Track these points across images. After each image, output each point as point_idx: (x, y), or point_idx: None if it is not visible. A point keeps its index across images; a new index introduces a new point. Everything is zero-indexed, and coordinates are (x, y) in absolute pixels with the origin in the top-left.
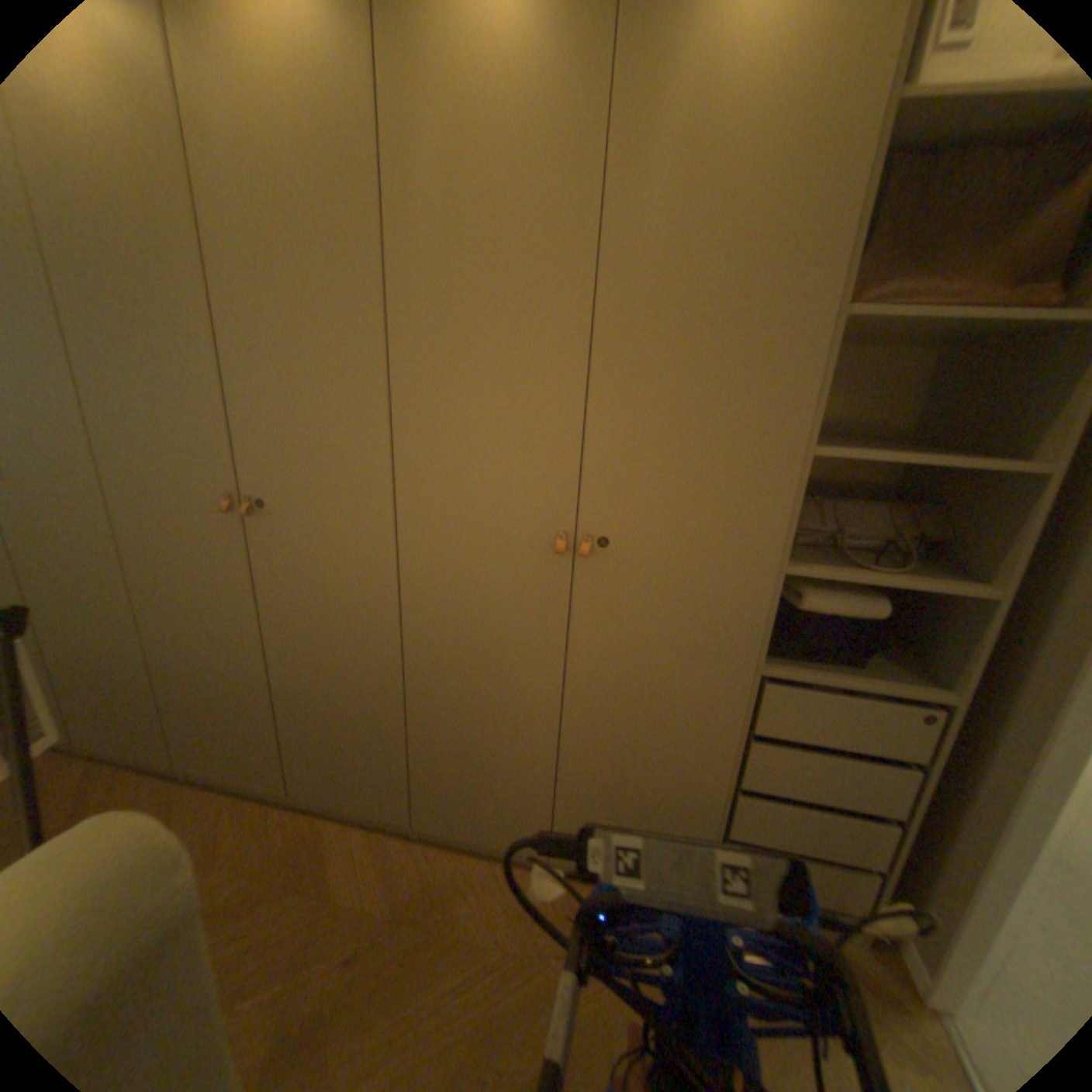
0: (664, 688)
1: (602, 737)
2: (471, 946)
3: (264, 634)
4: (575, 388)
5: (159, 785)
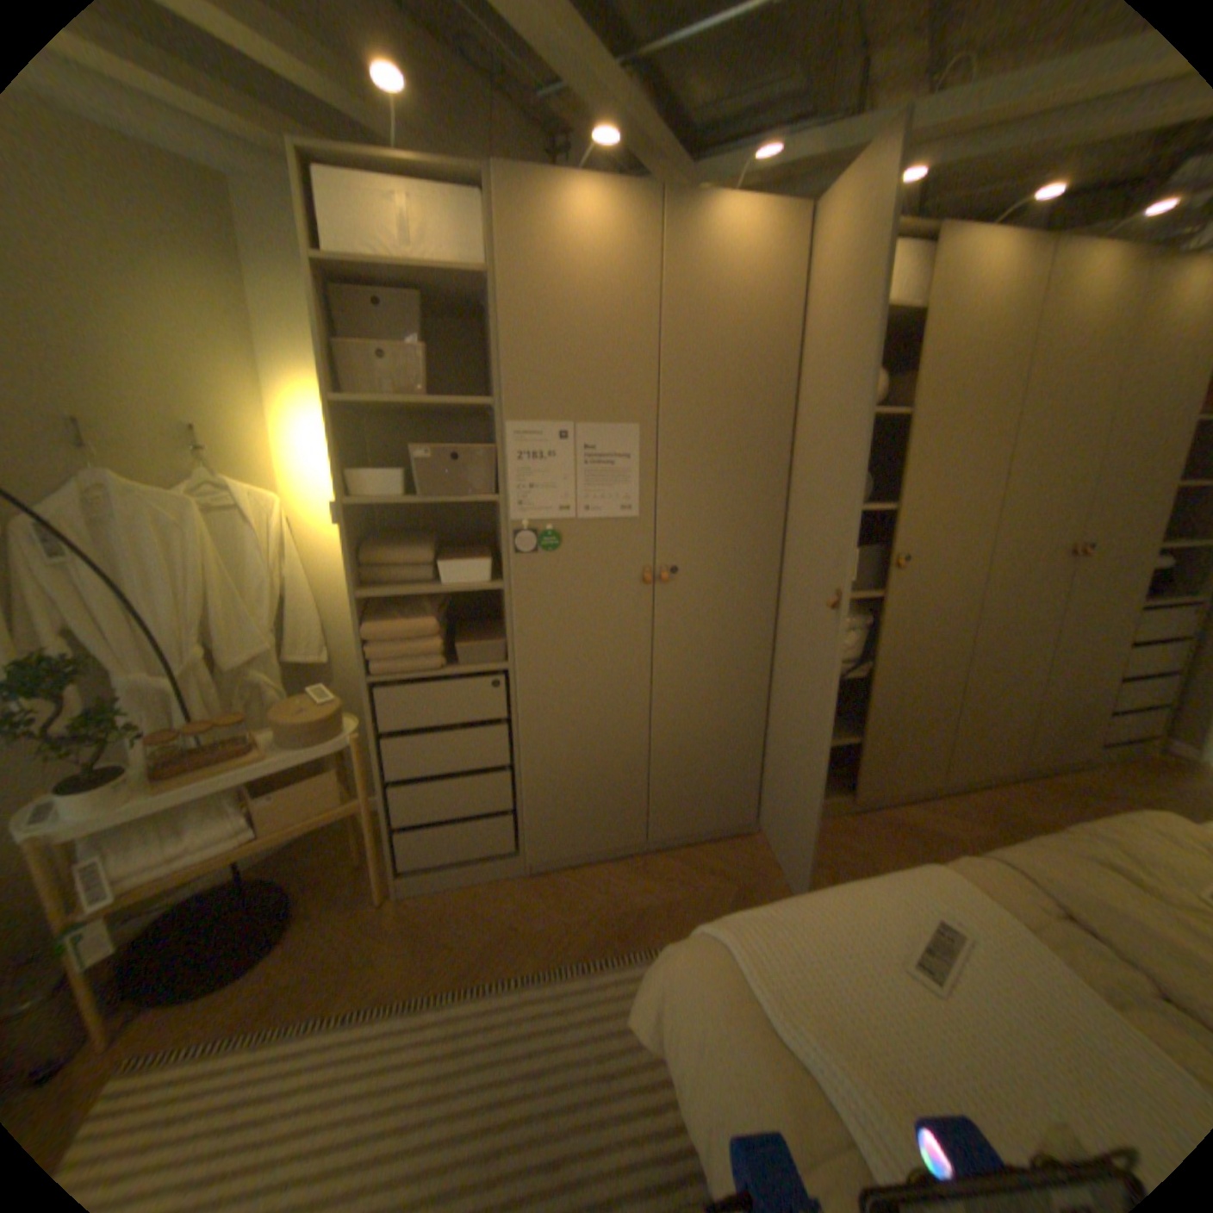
0: (1105, 626)
1: (1071, 668)
2: (1043, 823)
3: (881, 661)
4: (1097, 462)
5: (739, 841)
